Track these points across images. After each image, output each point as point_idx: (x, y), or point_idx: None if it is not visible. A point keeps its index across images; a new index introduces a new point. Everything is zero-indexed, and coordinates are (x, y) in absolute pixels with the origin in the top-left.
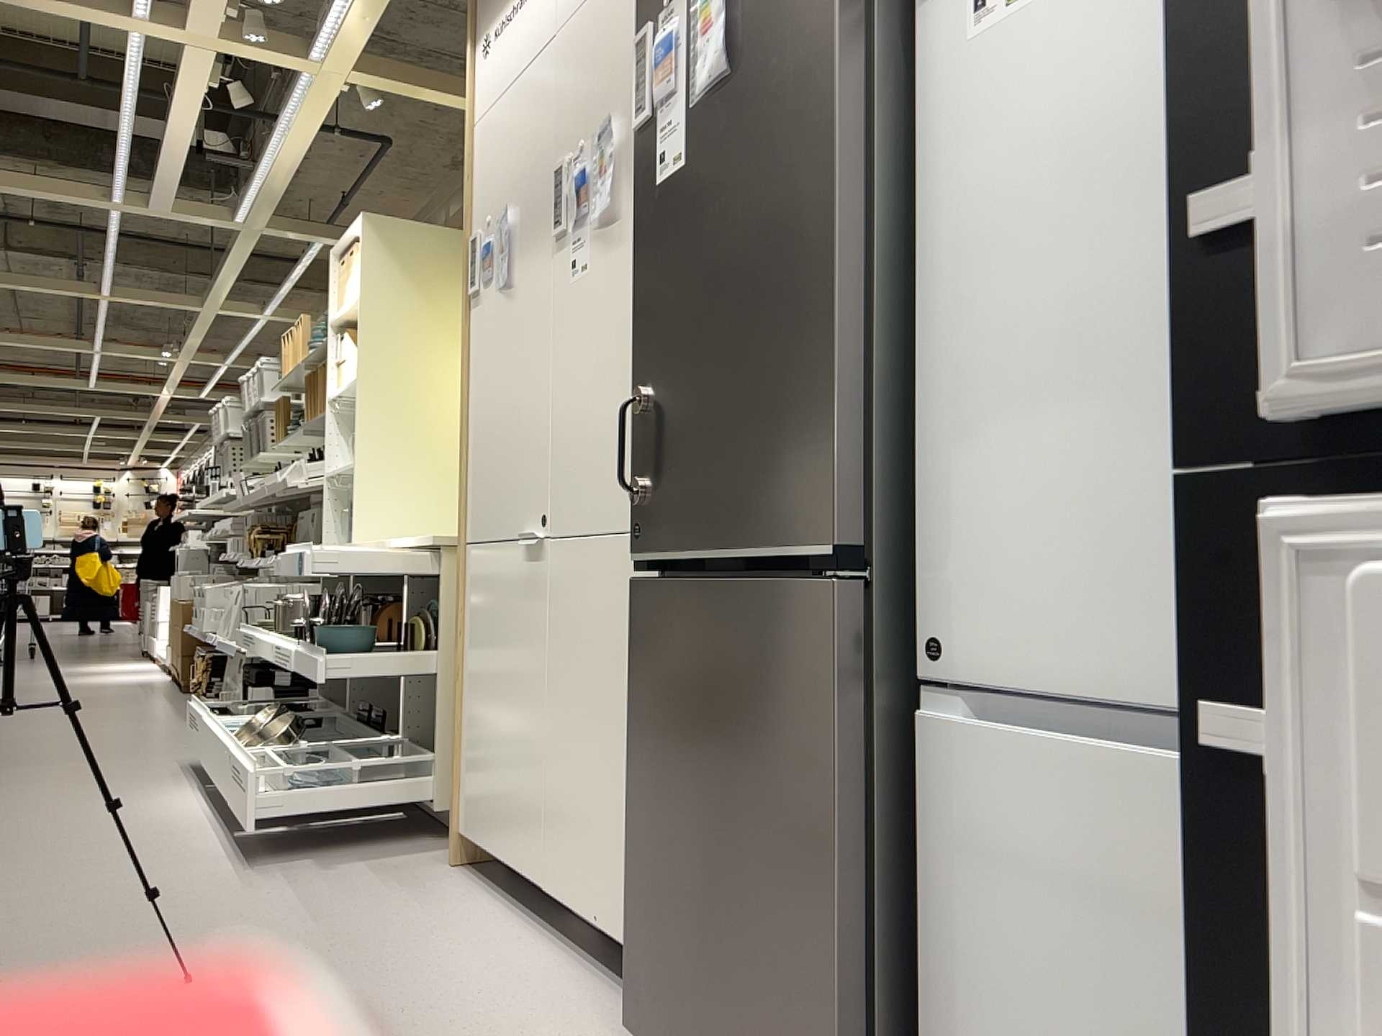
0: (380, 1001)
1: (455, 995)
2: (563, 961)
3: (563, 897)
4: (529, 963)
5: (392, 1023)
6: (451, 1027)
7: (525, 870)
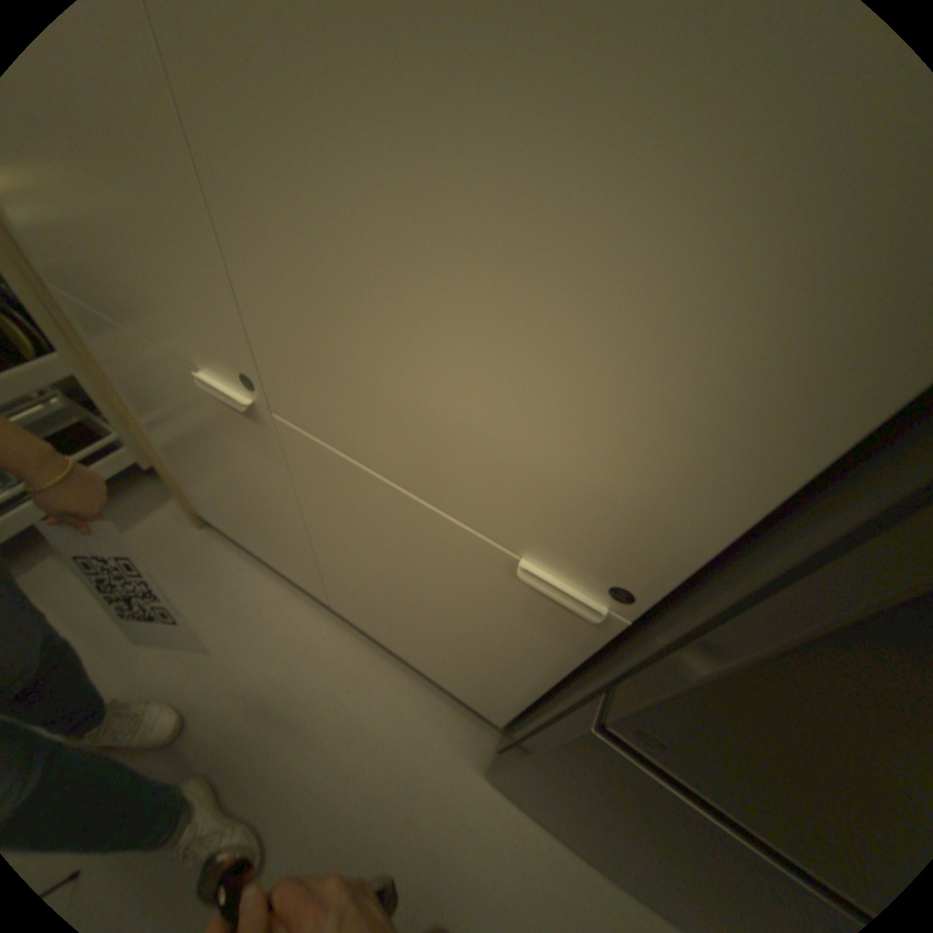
0: (274, 795)
1: (328, 752)
2: (372, 656)
3: (358, 623)
4: (351, 671)
5: (307, 828)
6: (354, 807)
7: (302, 584)
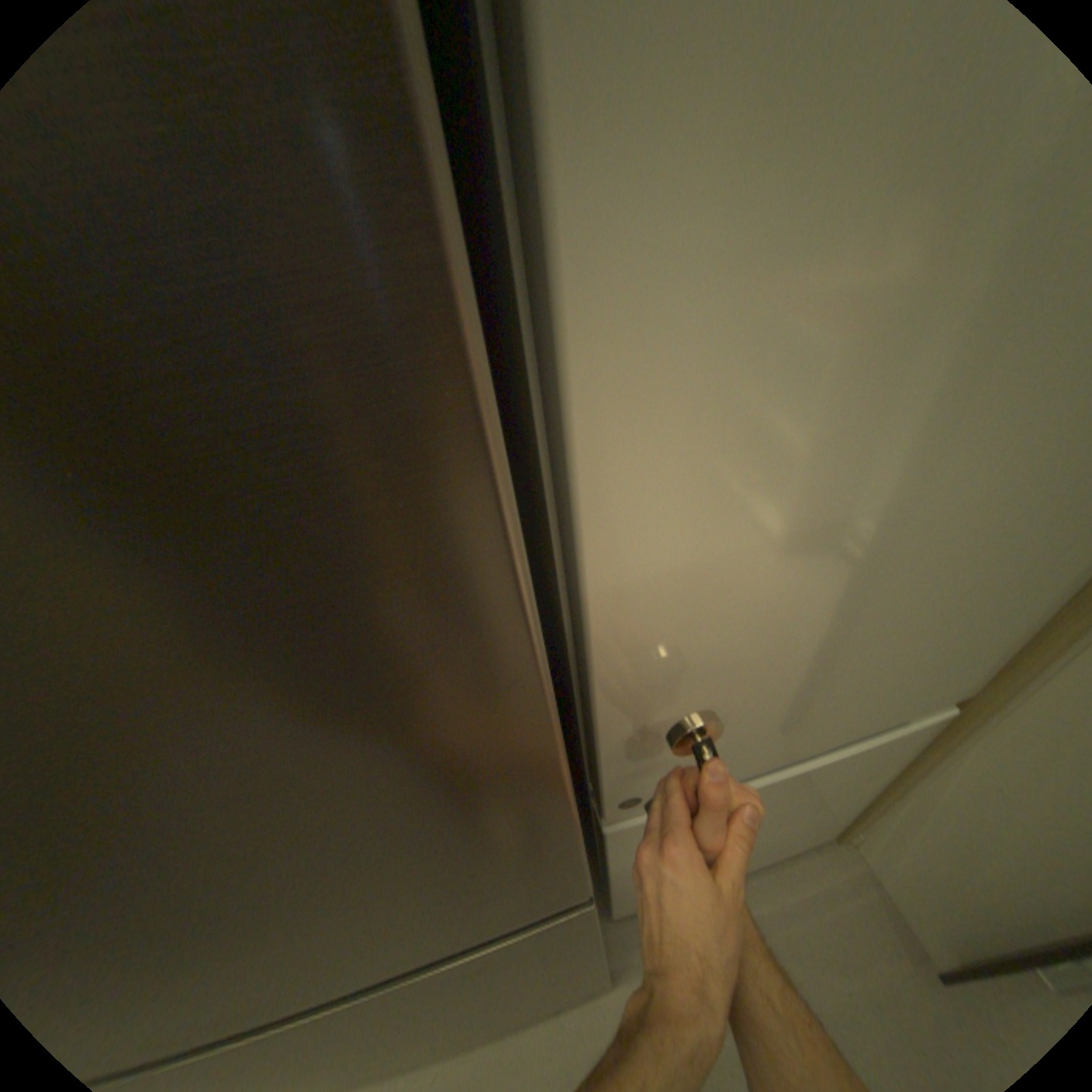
0: None
1: None
2: None
3: None
4: None
5: None
6: None
7: None
